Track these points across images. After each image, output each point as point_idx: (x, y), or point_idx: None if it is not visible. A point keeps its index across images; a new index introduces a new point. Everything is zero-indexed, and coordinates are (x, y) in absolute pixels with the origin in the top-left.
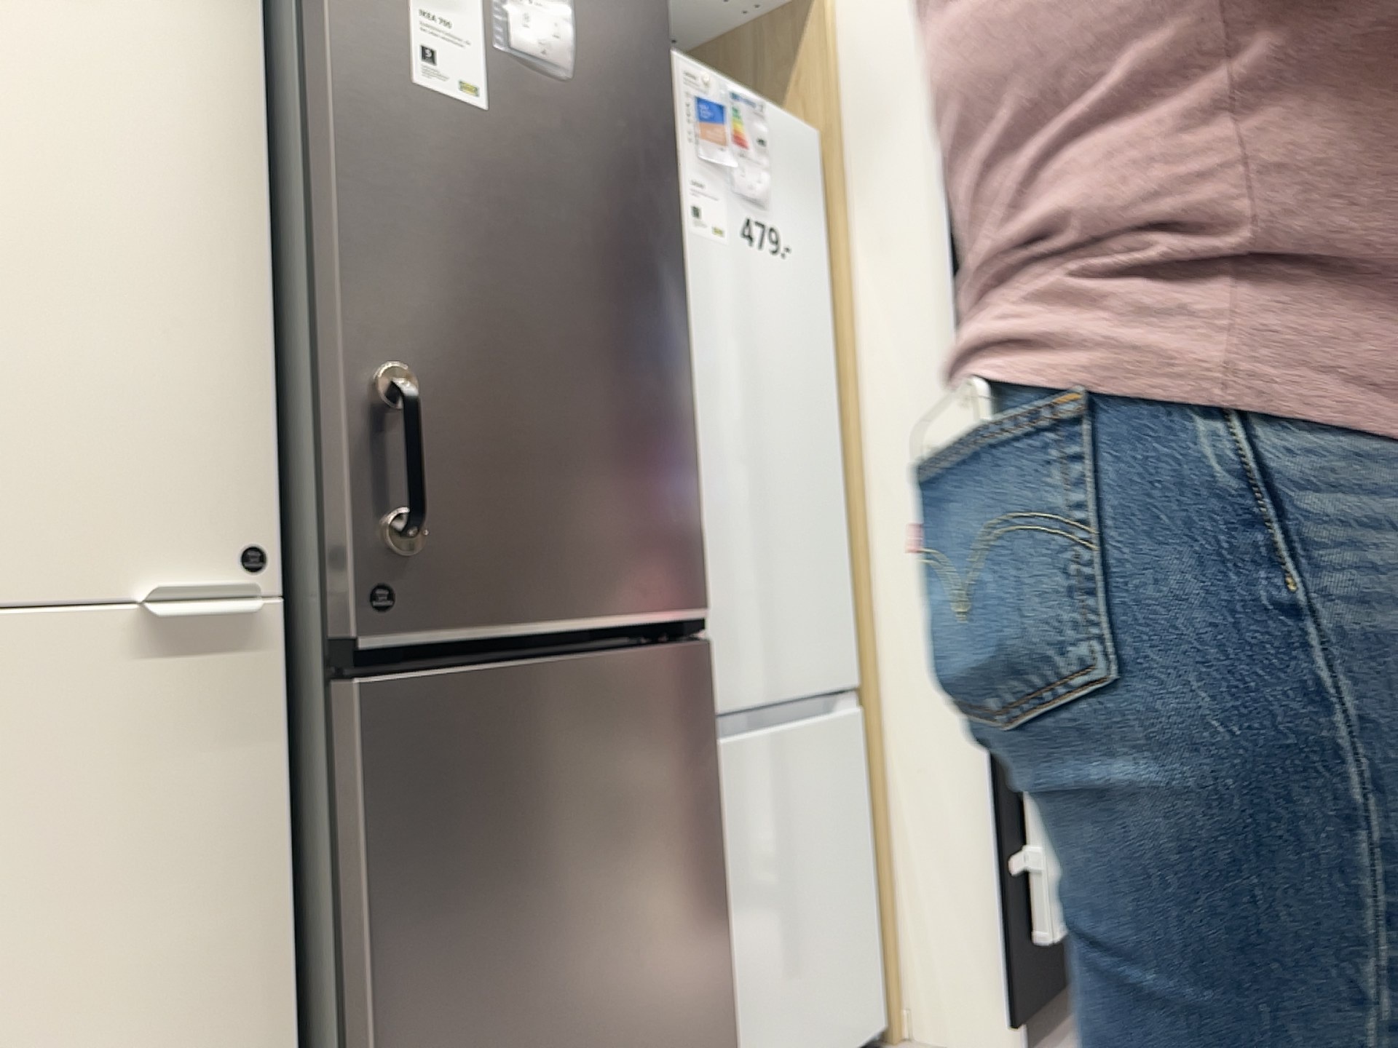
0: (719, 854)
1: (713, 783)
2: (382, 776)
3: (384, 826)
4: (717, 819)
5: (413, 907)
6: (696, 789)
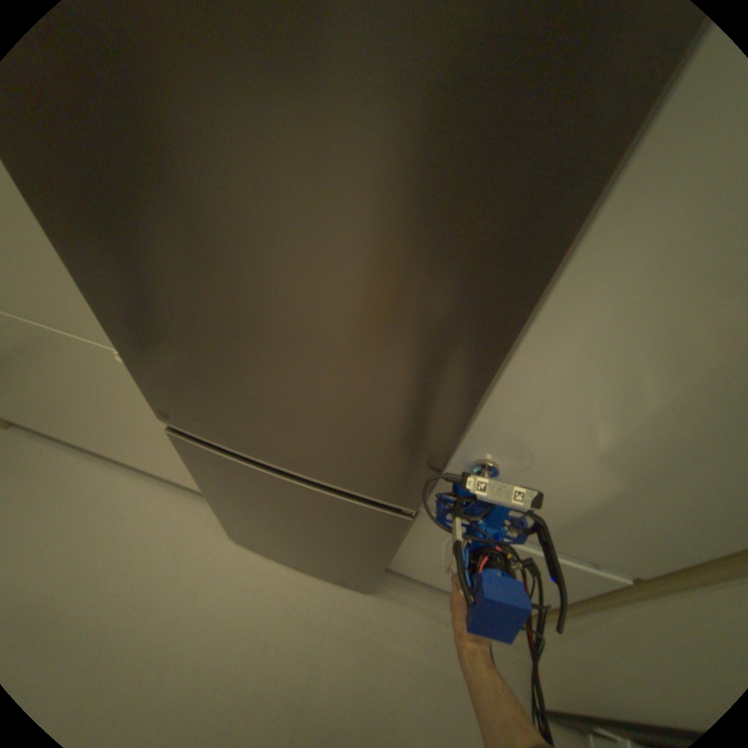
0: (382, 556)
1: (388, 545)
2: (186, 455)
3: (192, 465)
4: (385, 551)
5: (210, 485)
6: (371, 540)
